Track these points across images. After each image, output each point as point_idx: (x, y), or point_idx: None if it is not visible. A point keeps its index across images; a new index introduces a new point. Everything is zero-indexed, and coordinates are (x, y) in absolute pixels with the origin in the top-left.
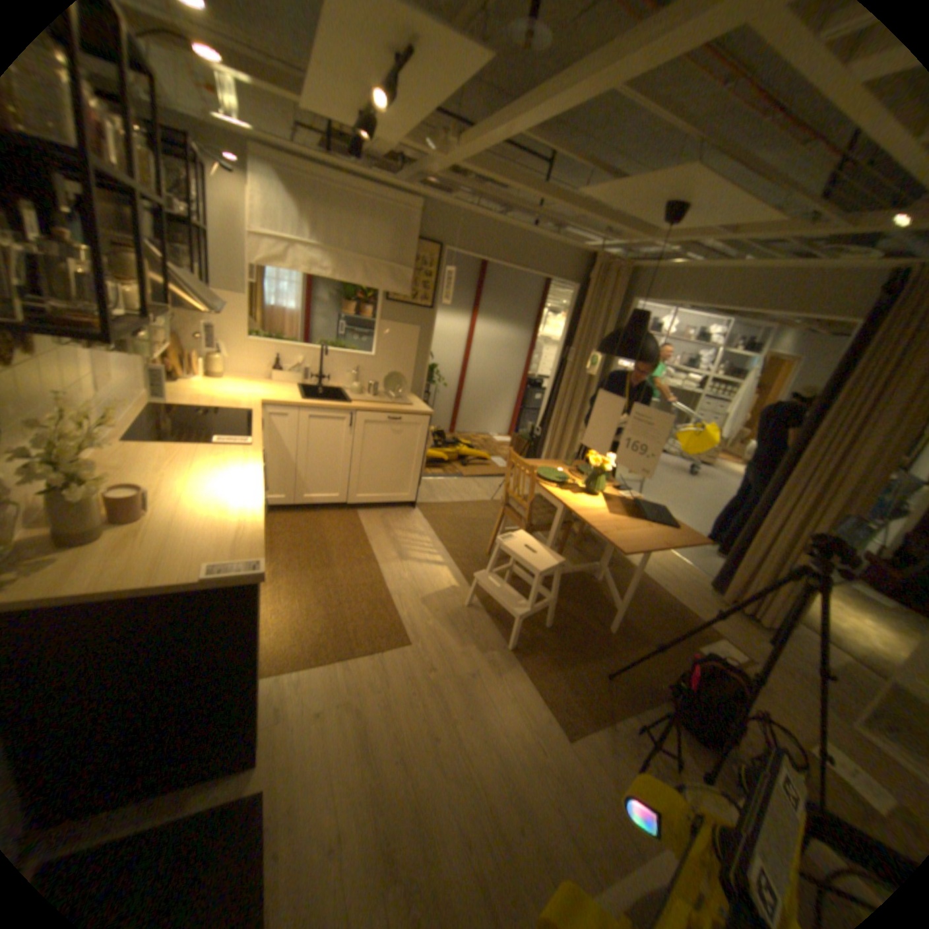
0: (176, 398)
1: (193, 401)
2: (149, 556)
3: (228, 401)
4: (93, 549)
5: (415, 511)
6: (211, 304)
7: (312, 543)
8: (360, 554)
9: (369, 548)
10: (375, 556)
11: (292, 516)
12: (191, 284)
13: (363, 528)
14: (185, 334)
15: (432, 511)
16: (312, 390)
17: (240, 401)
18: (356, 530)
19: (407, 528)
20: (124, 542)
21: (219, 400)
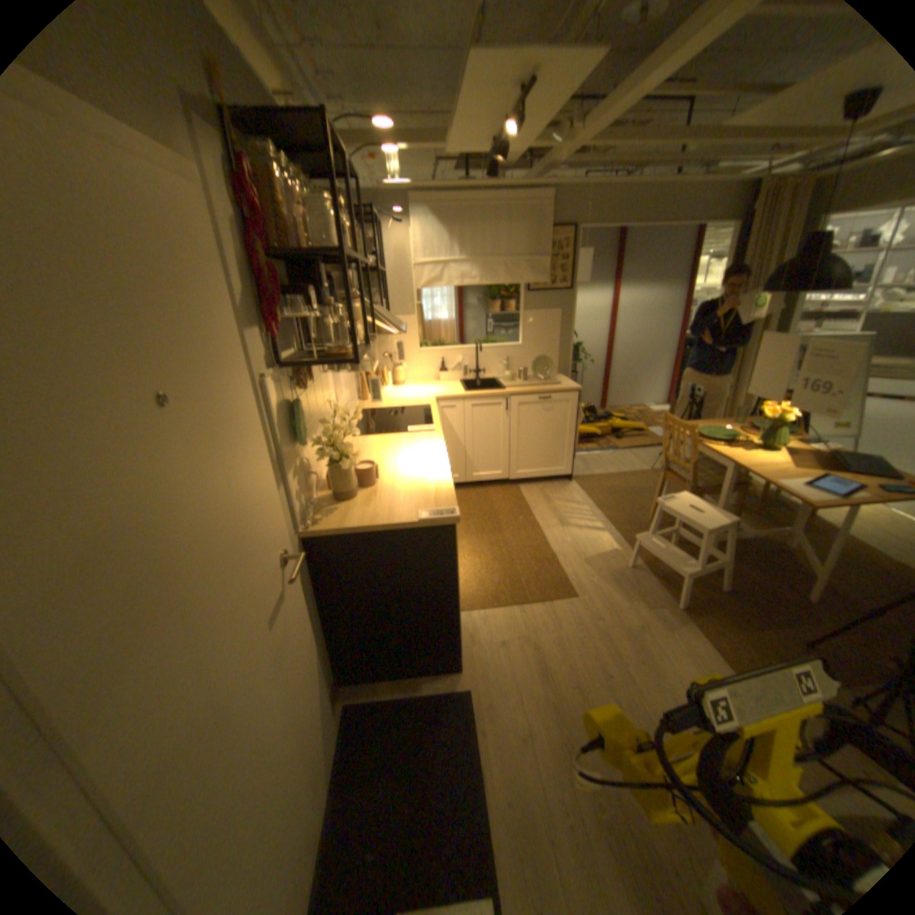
0: (377, 404)
1: (389, 405)
2: (385, 506)
3: (411, 401)
4: (353, 502)
5: (572, 484)
6: (399, 326)
7: (483, 514)
8: (524, 522)
9: (532, 516)
10: (537, 524)
11: (465, 492)
12: (385, 315)
13: (524, 500)
14: (377, 355)
15: (588, 483)
16: (471, 384)
17: (419, 400)
18: (518, 502)
19: (565, 500)
20: (369, 498)
21: (405, 401)
